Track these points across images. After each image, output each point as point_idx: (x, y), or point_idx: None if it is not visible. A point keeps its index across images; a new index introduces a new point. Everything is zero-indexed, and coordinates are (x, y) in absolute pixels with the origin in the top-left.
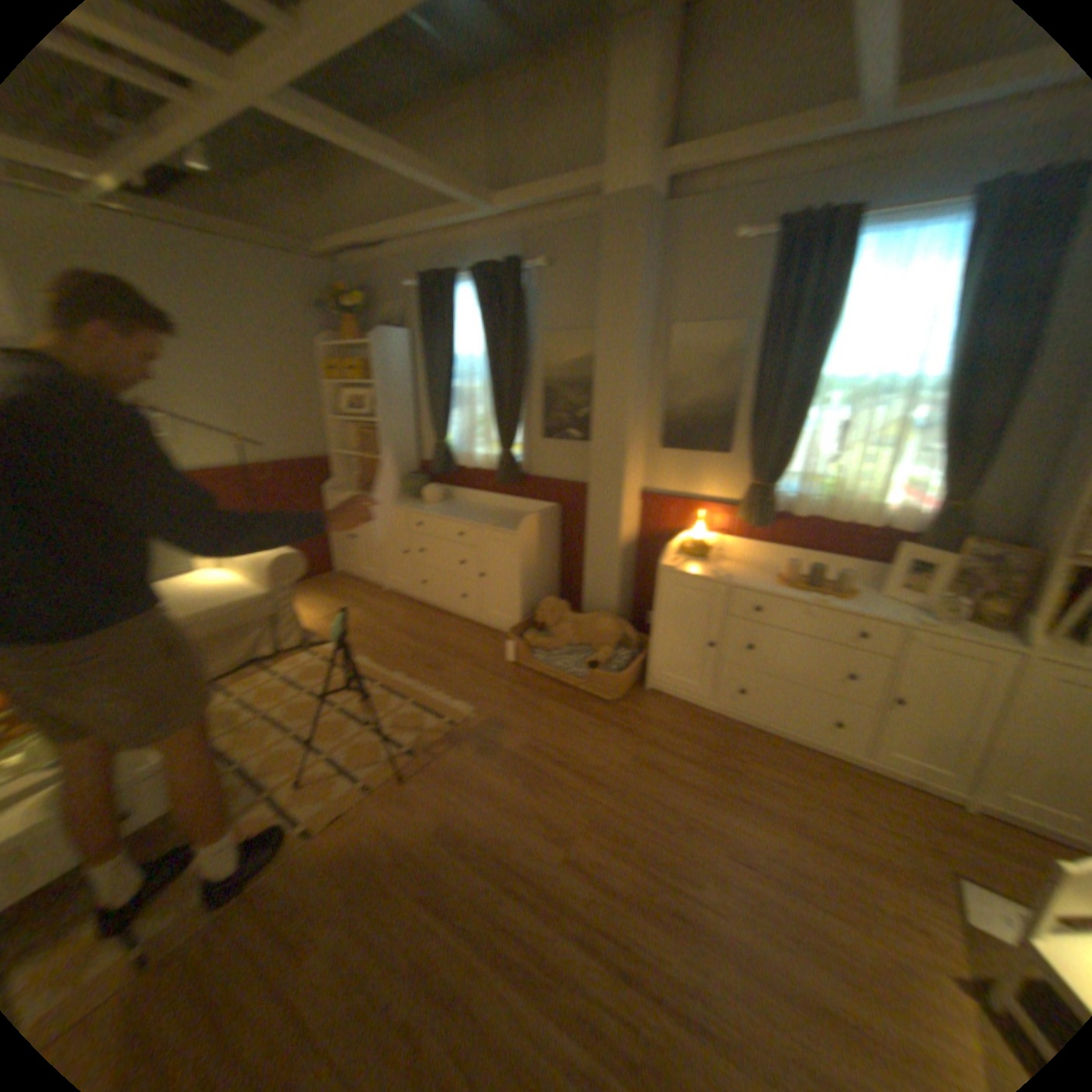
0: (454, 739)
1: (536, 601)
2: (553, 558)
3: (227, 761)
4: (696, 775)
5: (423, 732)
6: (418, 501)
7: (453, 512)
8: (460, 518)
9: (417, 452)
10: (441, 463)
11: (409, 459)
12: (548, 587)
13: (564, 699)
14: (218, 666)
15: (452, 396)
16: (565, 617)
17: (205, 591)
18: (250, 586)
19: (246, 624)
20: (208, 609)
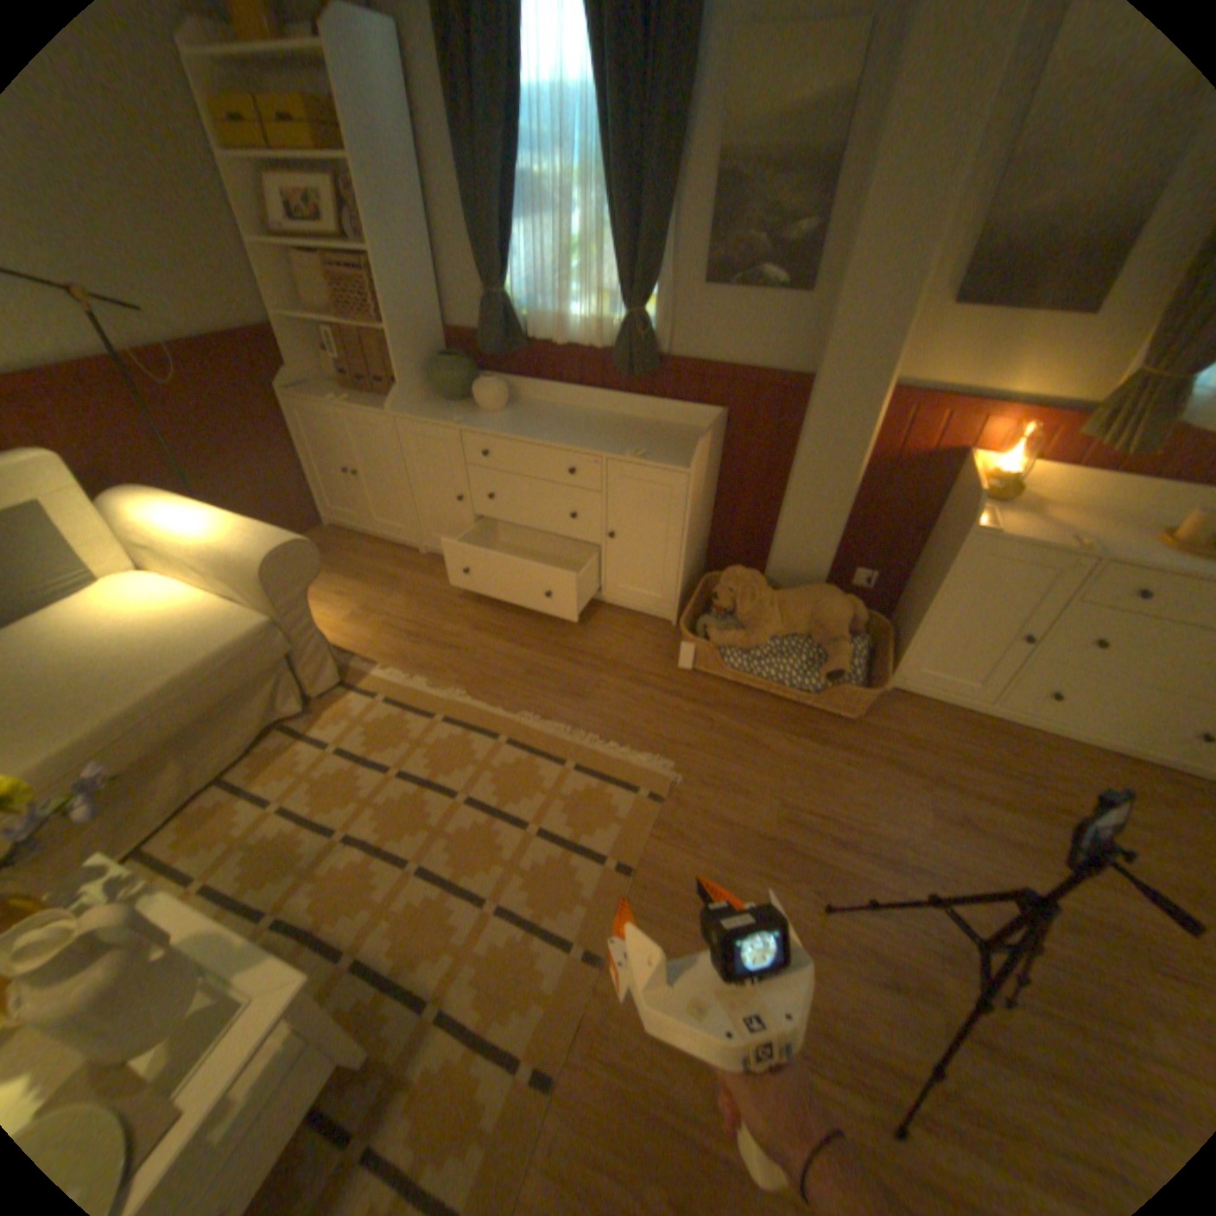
0: (674, 822)
1: (693, 563)
2: (712, 494)
3: (328, 939)
4: (1029, 827)
5: (624, 818)
6: (468, 404)
7: (546, 425)
8: (568, 438)
9: (444, 308)
10: (505, 332)
11: (434, 323)
12: (703, 538)
13: (790, 722)
14: (223, 747)
15: (519, 189)
16: (767, 595)
17: (149, 625)
18: (231, 600)
19: (254, 675)
20: (178, 671)
